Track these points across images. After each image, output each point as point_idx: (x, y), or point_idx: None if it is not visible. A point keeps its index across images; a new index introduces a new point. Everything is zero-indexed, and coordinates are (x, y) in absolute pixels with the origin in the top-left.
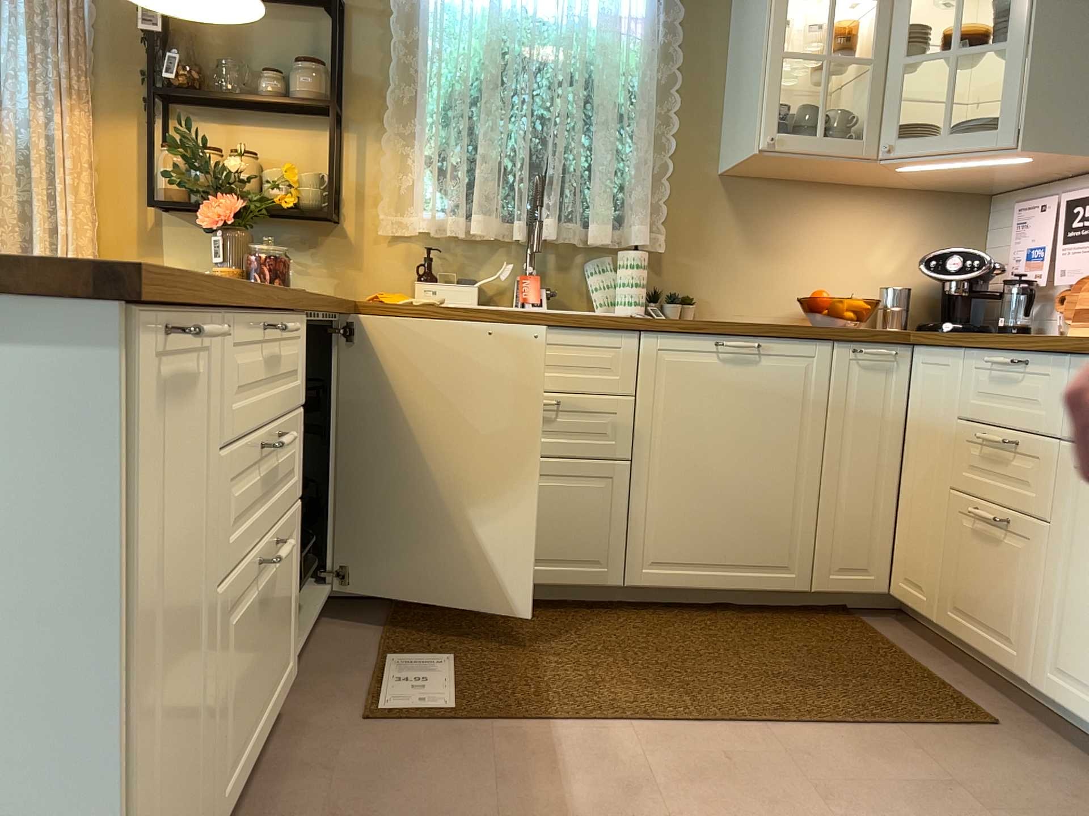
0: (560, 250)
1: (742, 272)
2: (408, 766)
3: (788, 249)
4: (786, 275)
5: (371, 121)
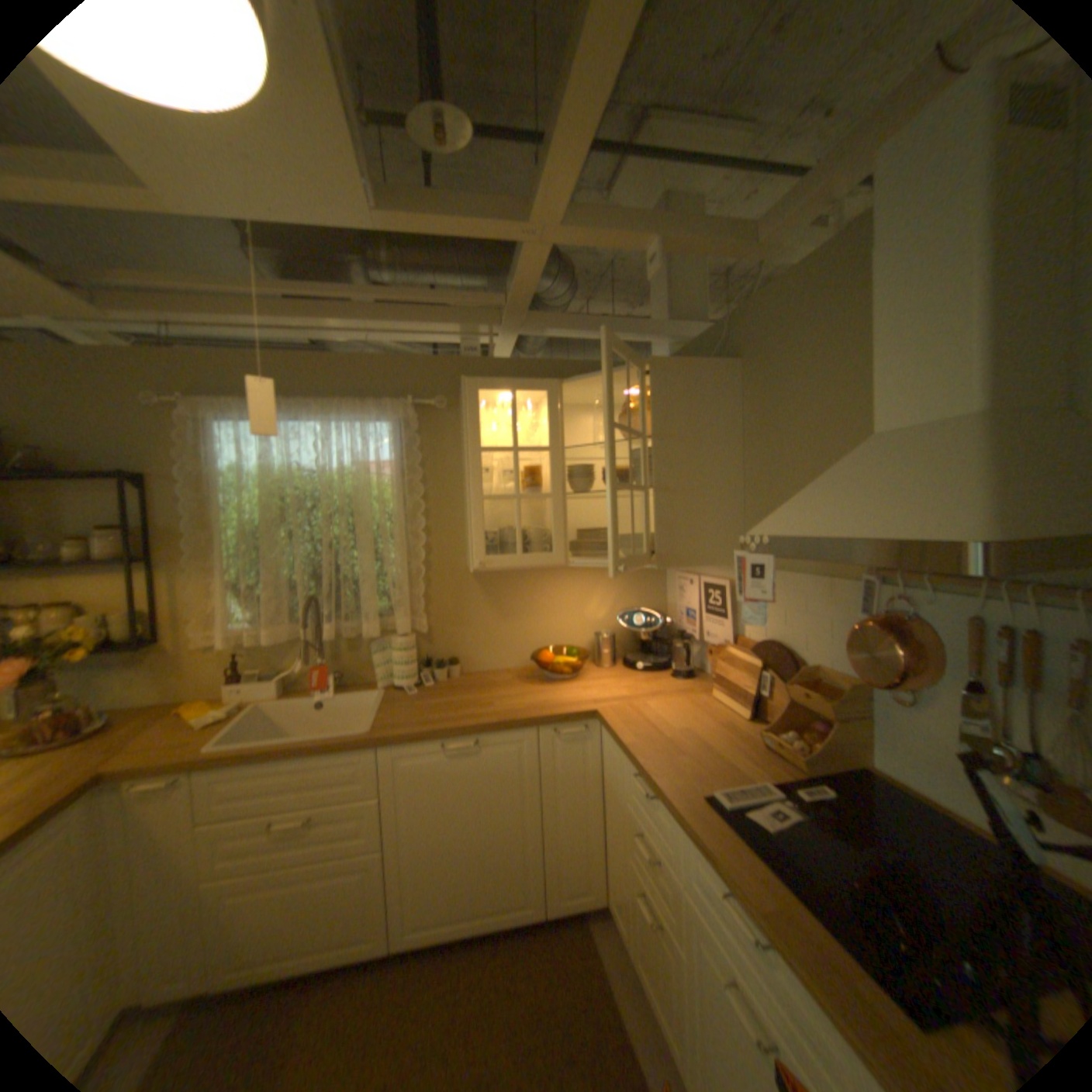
0: (348, 638)
1: (493, 634)
2: None
3: (525, 612)
4: (526, 631)
5: (175, 562)
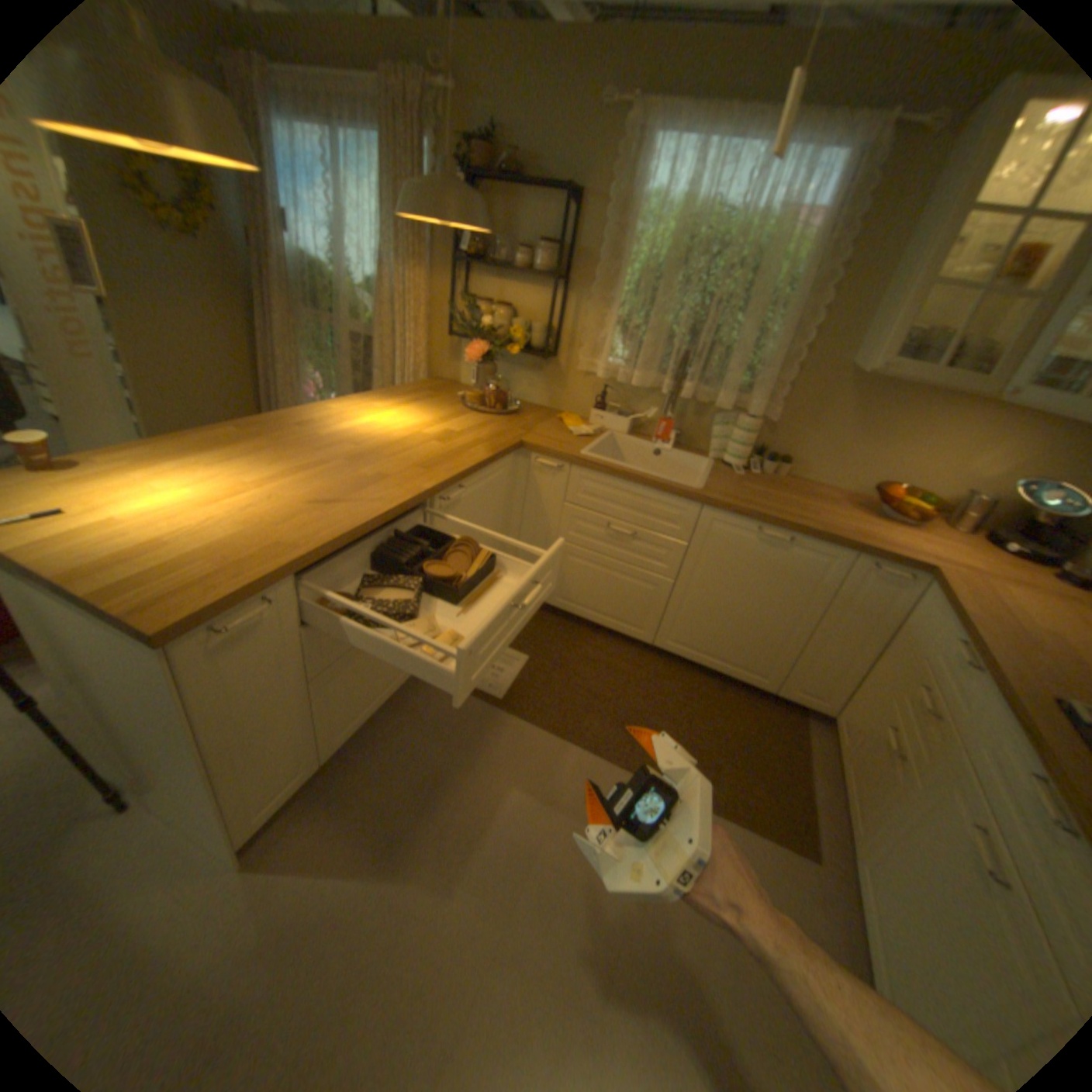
0: (698, 402)
1: (842, 447)
2: (457, 729)
3: (894, 436)
4: (883, 457)
5: (586, 285)
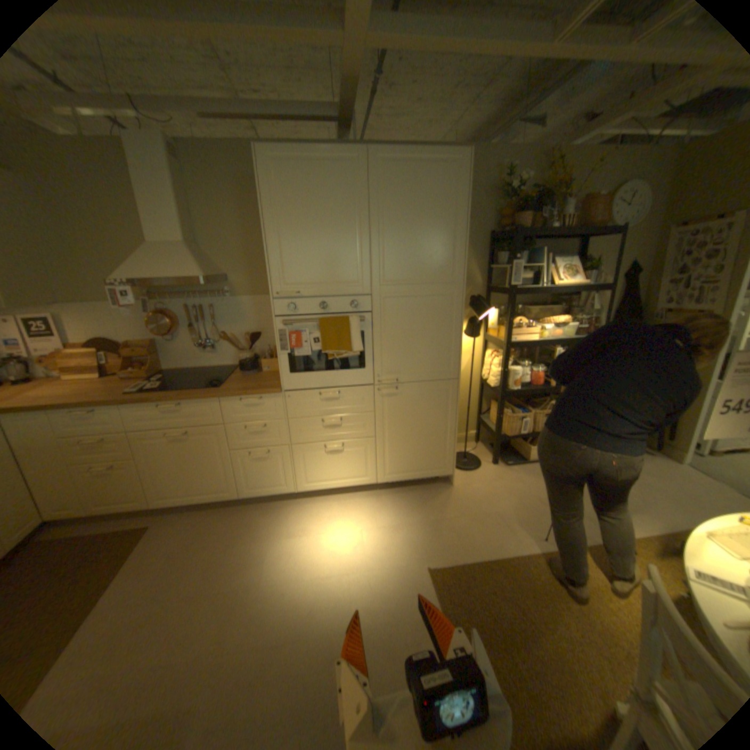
0: None
1: None
2: None
3: None
4: None
5: None
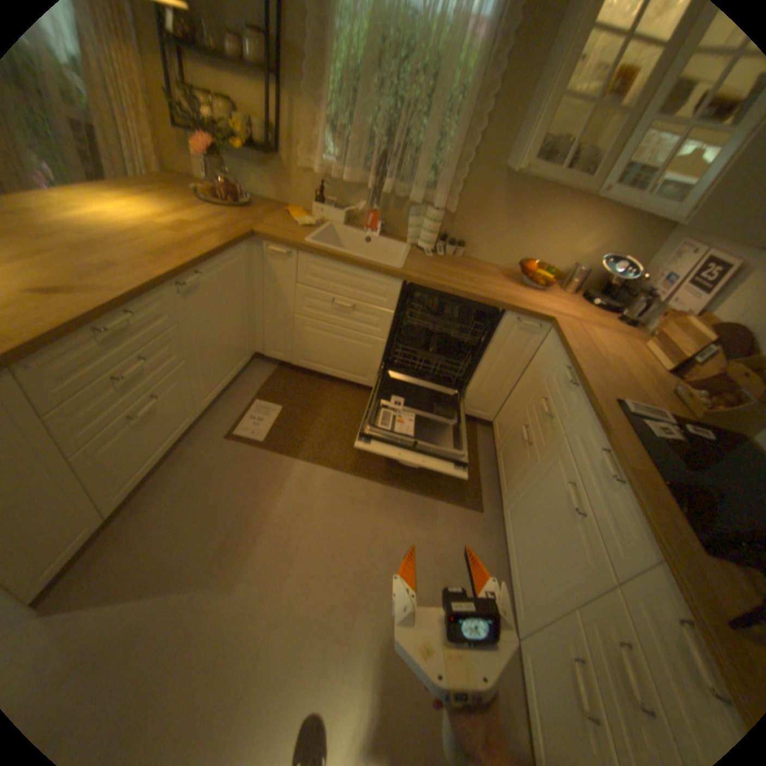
0: (397, 196)
1: (498, 233)
2: (228, 468)
3: (531, 224)
4: (524, 241)
5: (296, 81)
